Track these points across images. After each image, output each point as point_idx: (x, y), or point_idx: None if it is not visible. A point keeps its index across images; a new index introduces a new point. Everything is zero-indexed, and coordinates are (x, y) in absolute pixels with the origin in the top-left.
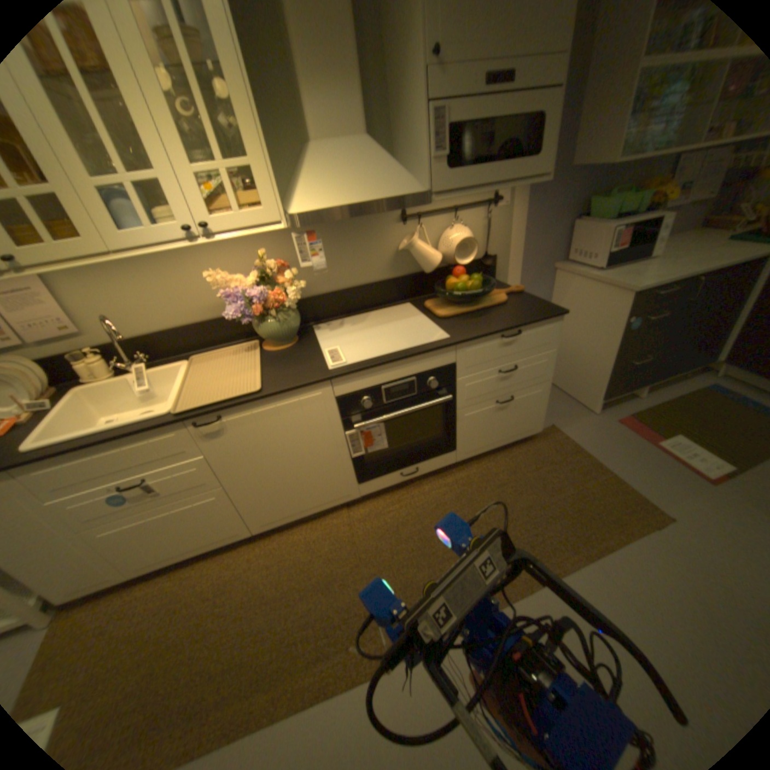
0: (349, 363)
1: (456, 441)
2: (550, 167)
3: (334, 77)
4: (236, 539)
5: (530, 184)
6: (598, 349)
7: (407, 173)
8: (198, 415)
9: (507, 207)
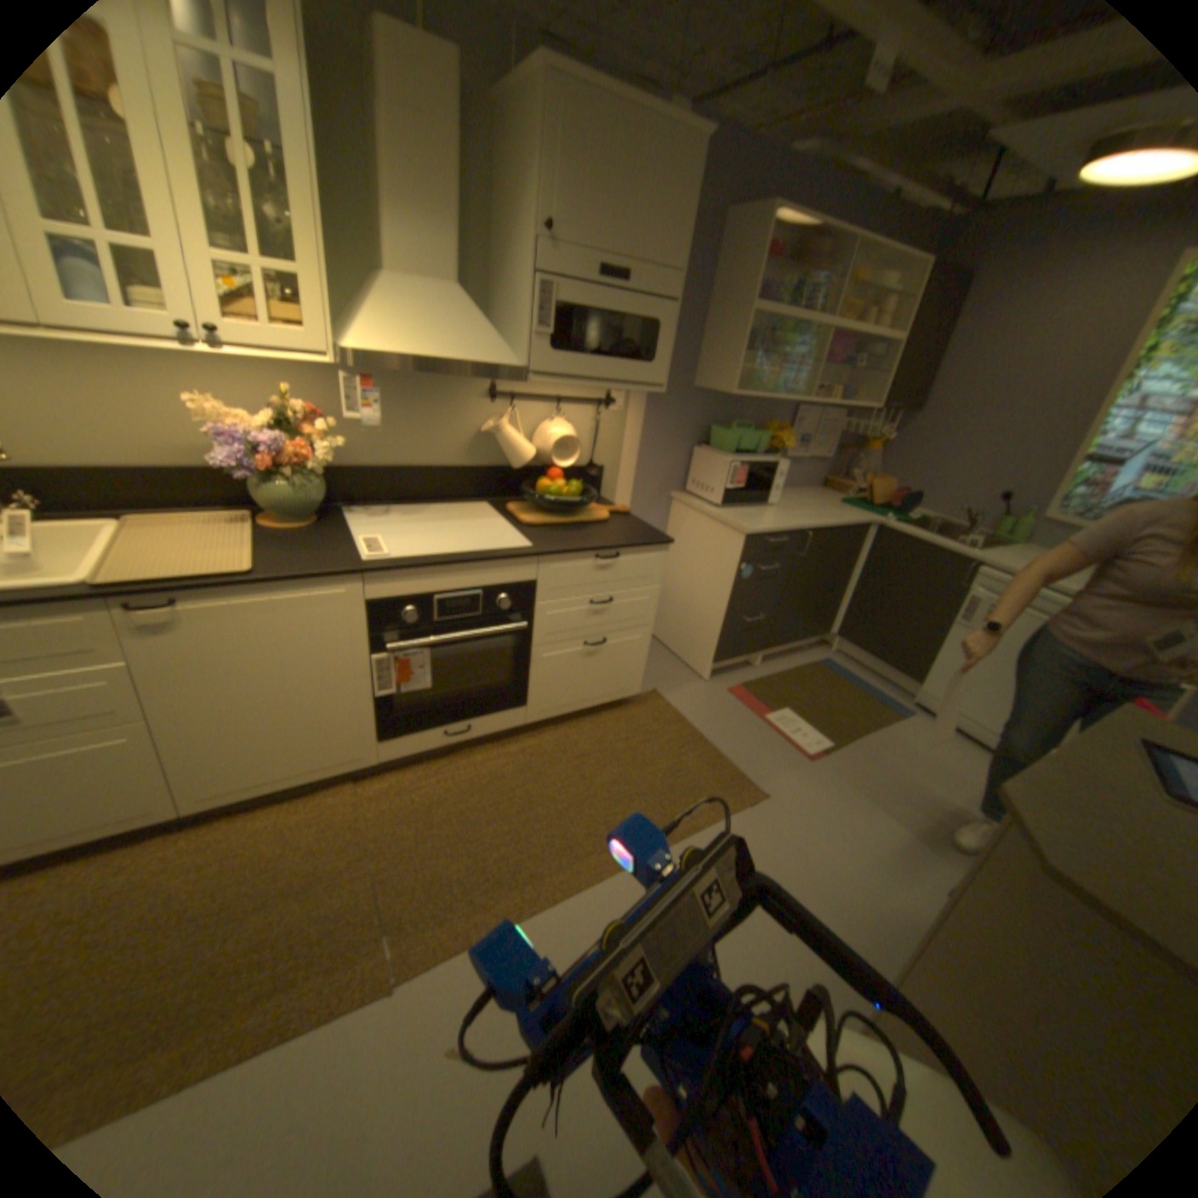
0: (395, 557)
1: (529, 692)
2: (664, 380)
3: (429, 211)
4: (150, 820)
5: (648, 395)
6: (710, 600)
7: (503, 342)
8: (141, 591)
9: (621, 414)
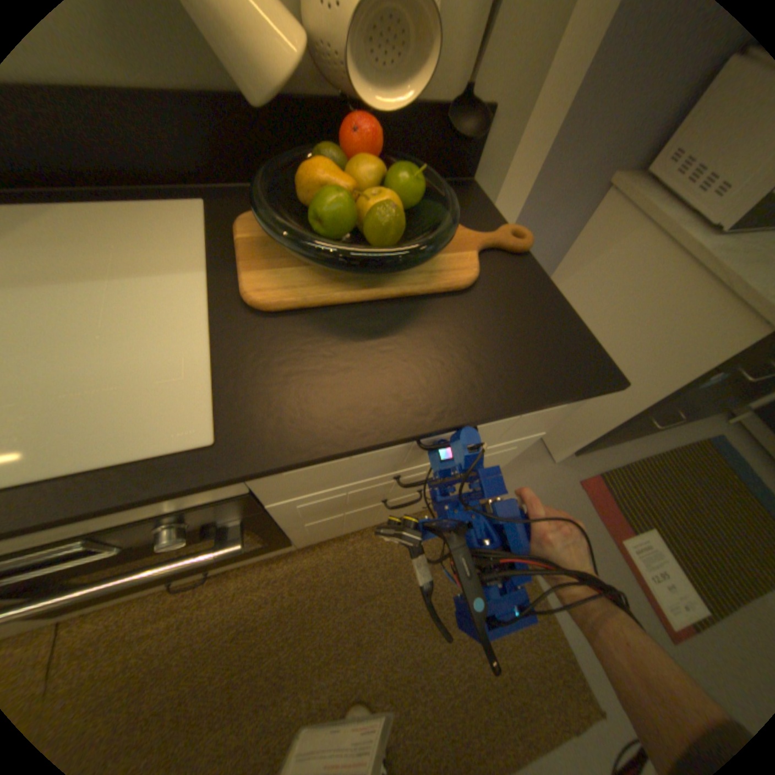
0: None
1: (290, 540)
2: None
3: None
4: None
5: None
6: None
7: None
8: None
9: None
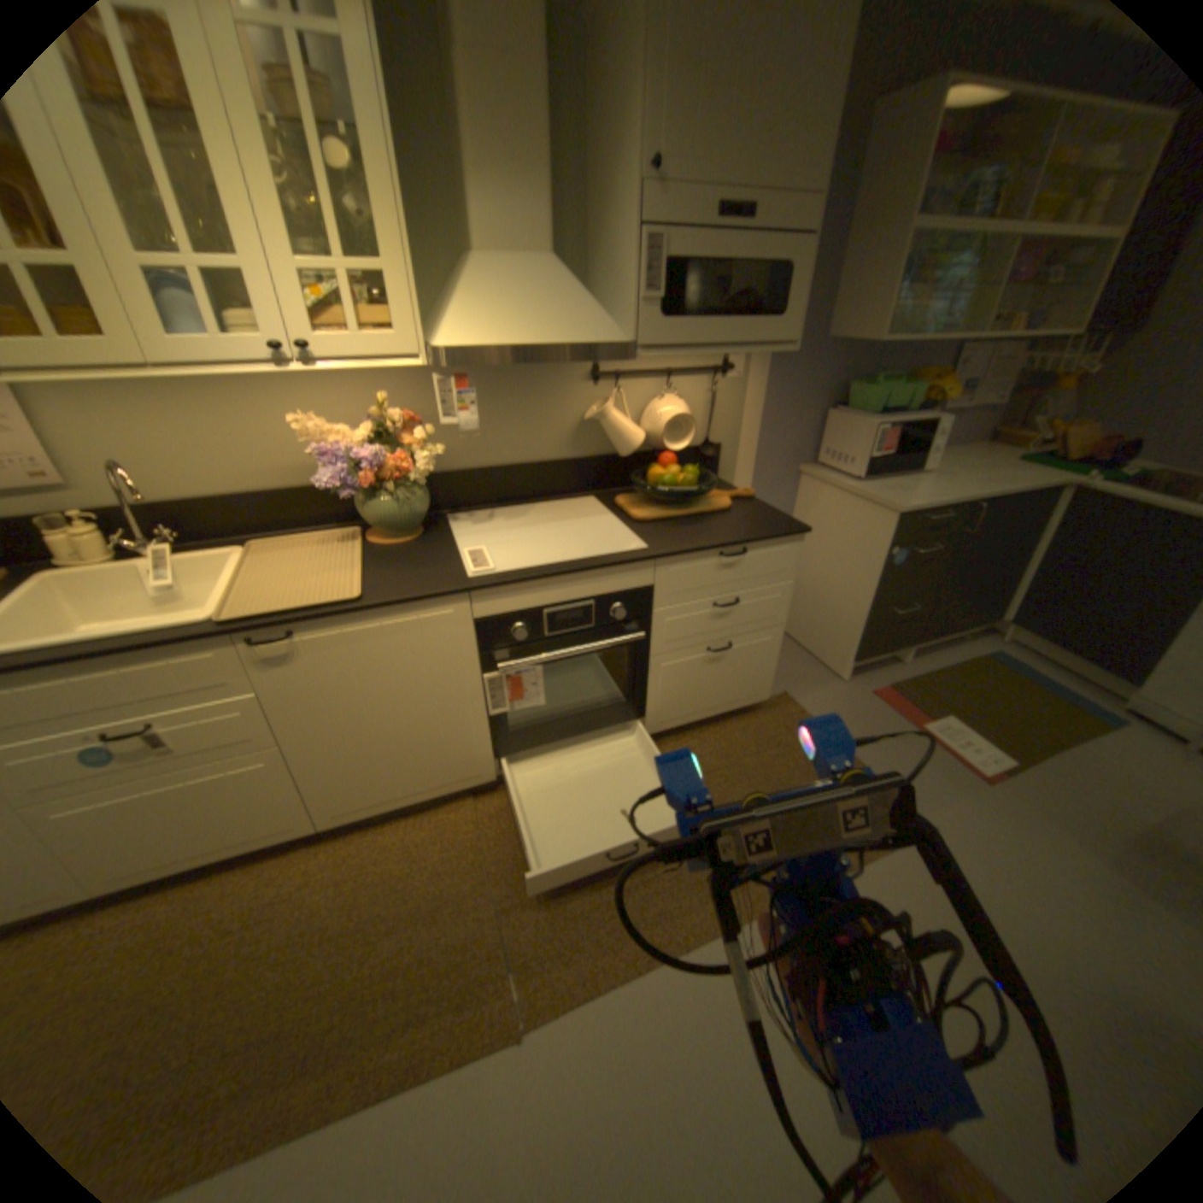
0: (501, 571)
1: (647, 704)
2: (797, 335)
3: (517, 172)
4: (291, 836)
5: (772, 354)
6: (851, 590)
7: (606, 315)
8: (259, 626)
9: (740, 381)
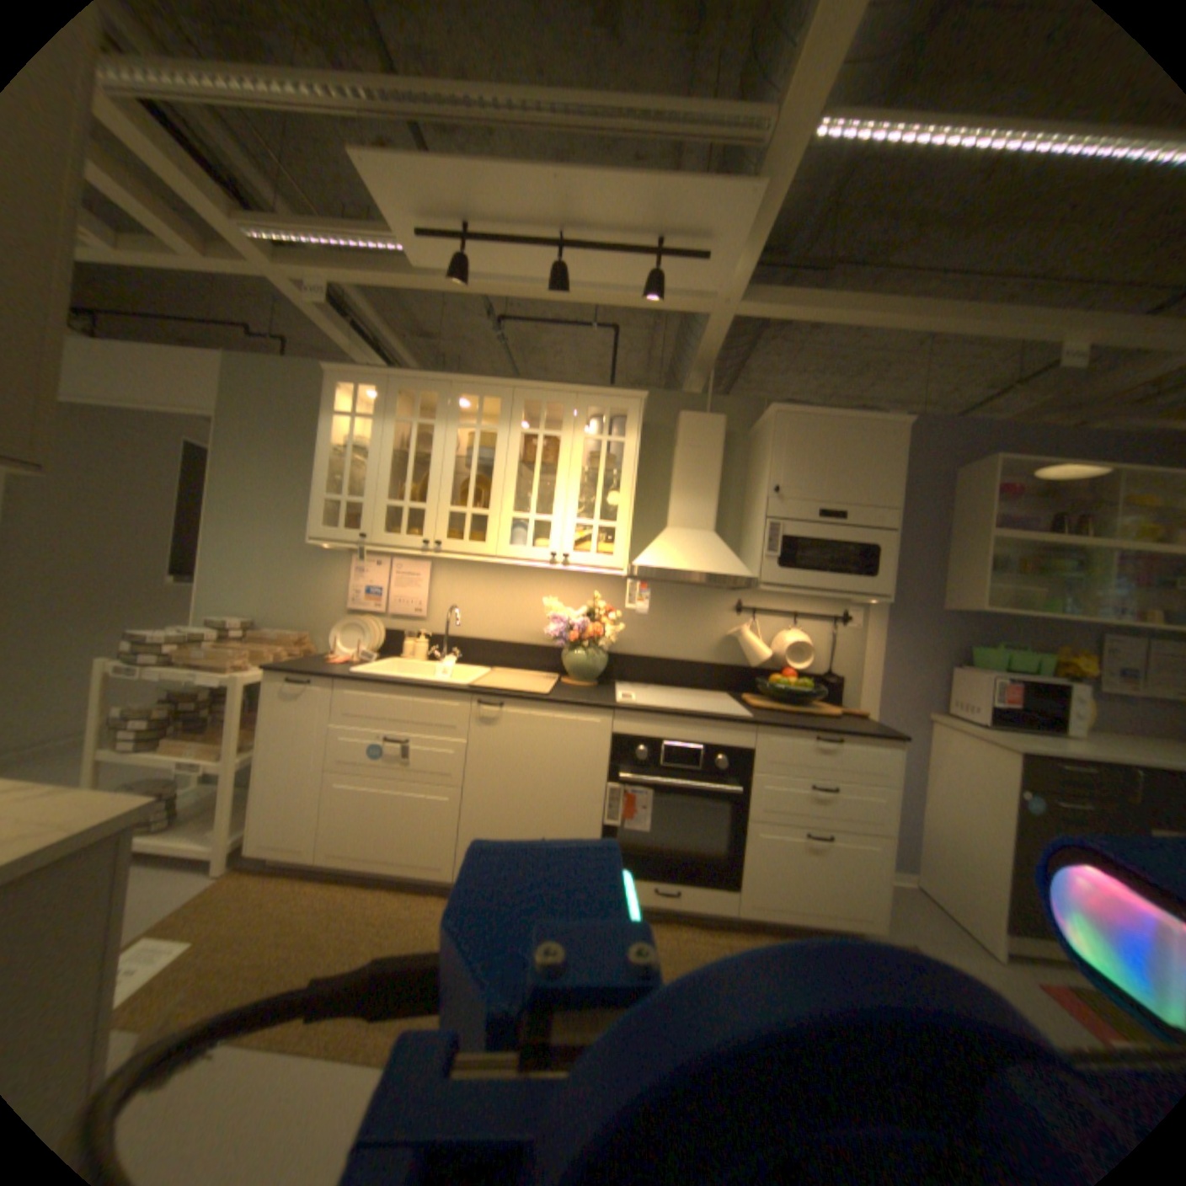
0: (637, 703)
1: (742, 876)
2: (889, 590)
3: (697, 493)
4: (434, 875)
5: (888, 615)
6: (992, 841)
7: (739, 562)
8: (487, 692)
9: (859, 630)
